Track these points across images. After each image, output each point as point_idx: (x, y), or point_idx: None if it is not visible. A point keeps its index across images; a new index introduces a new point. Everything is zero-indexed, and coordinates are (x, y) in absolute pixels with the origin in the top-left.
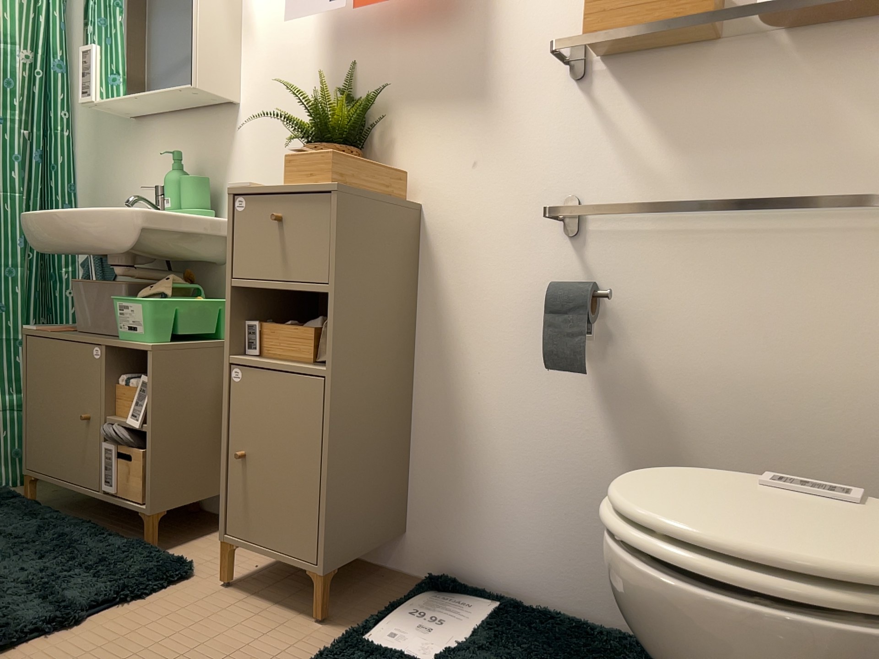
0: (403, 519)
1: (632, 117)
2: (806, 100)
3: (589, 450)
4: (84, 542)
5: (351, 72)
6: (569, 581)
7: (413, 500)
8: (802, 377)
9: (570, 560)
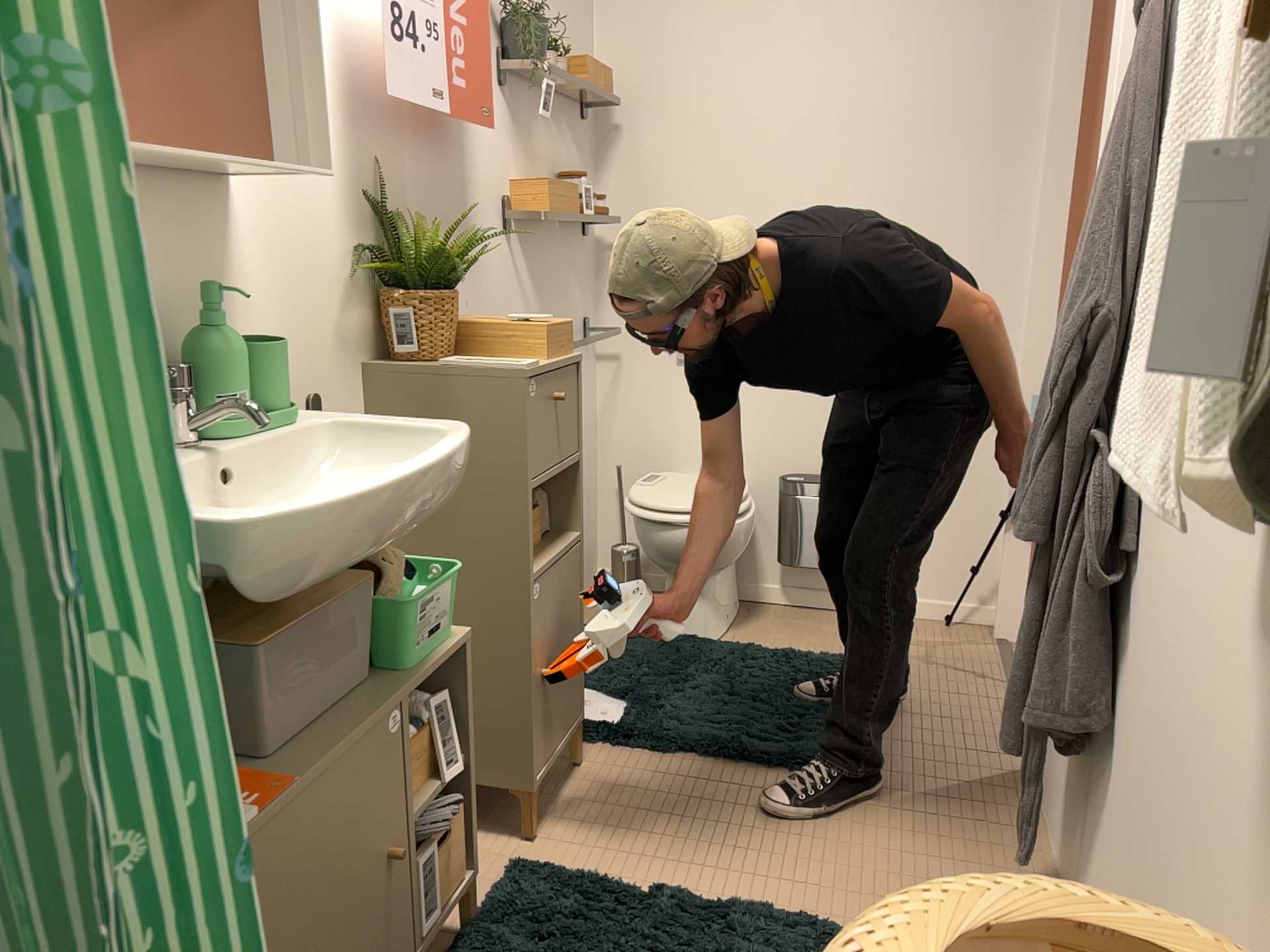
0: None
1: (527, 273)
2: (566, 272)
3: None
4: None
5: (384, 180)
6: None
7: None
8: None
9: None
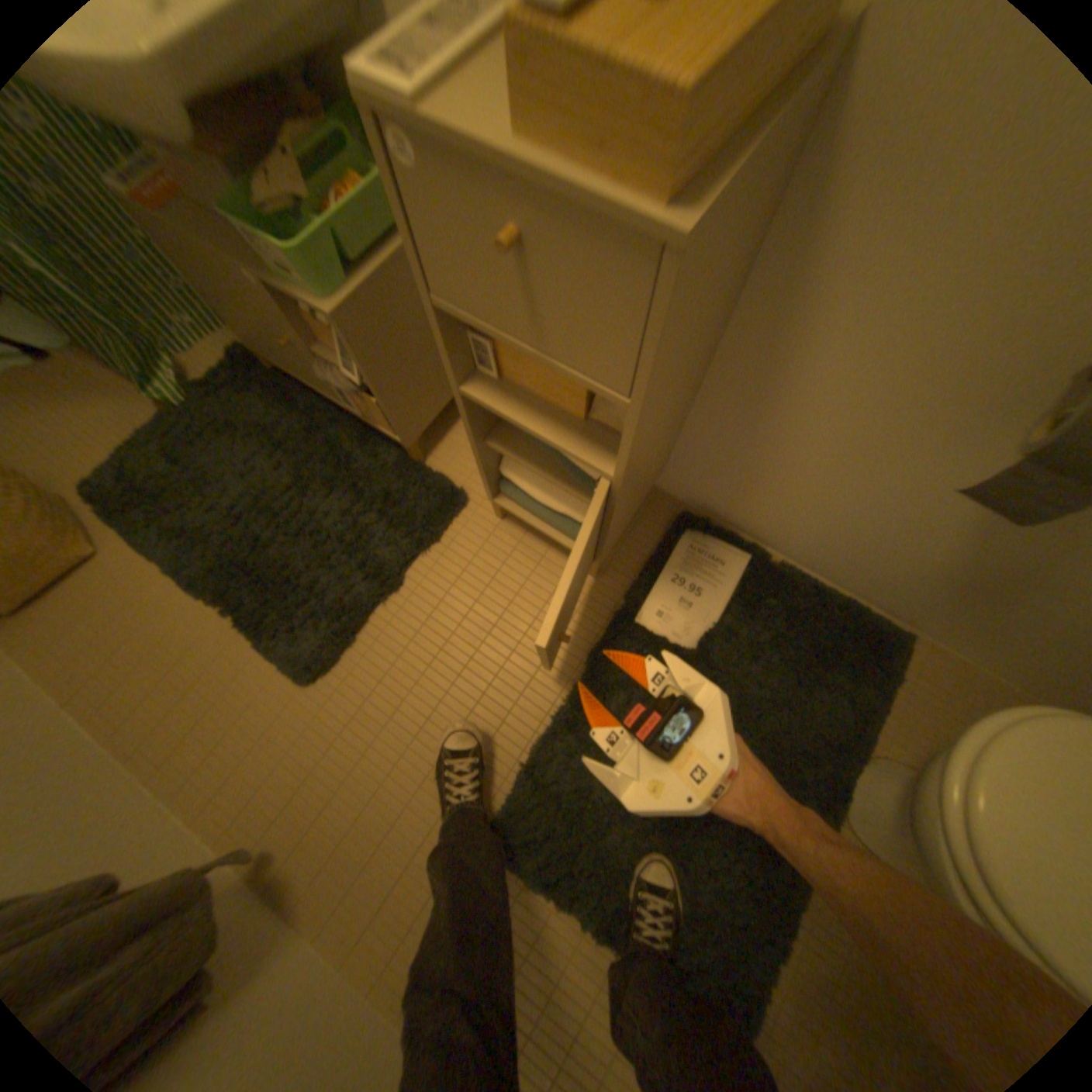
0: (668, 463)
1: None
2: None
3: (934, 514)
4: (360, 461)
5: None
6: (829, 559)
7: (682, 454)
8: None
9: (840, 552)
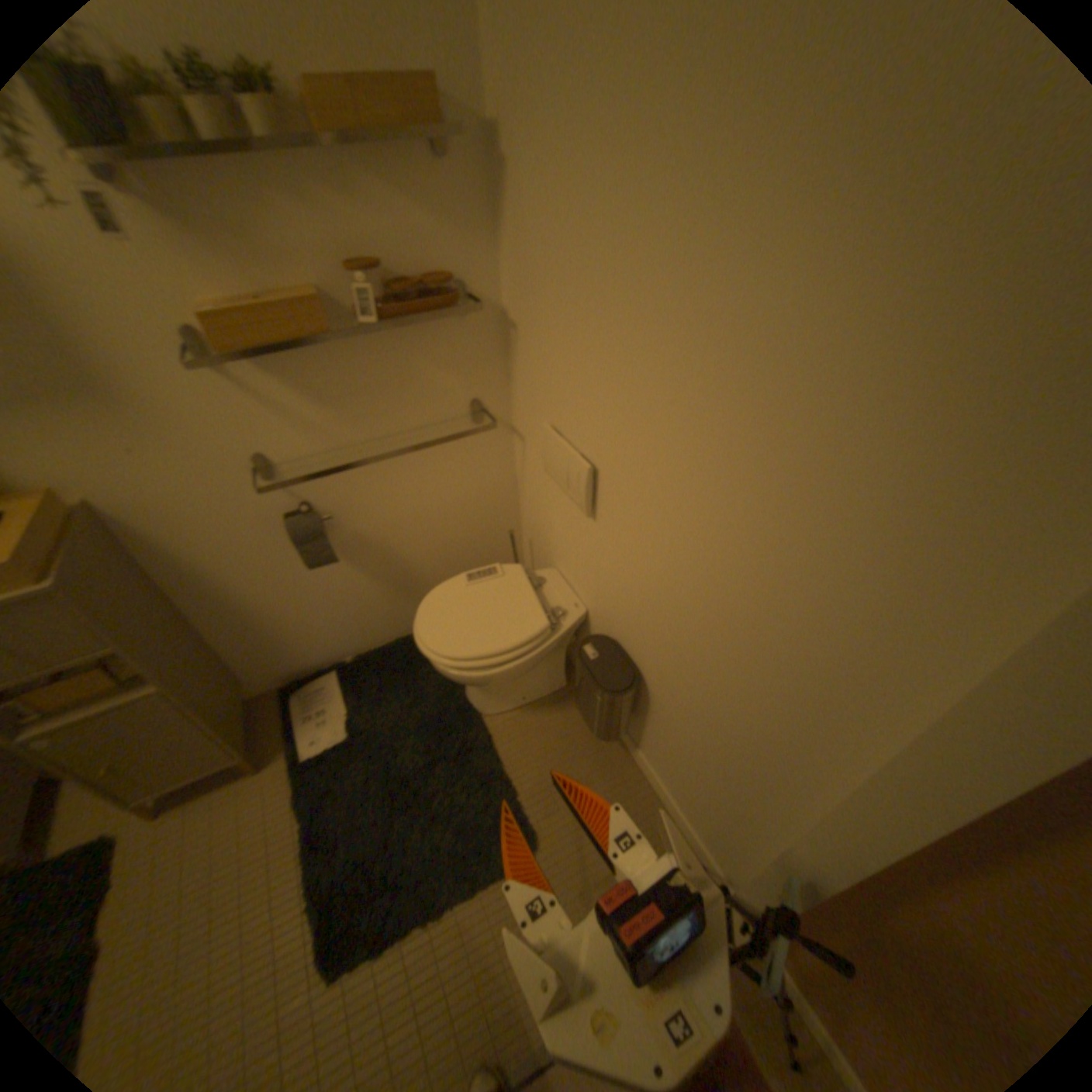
0: (233, 681)
1: (275, 389)
2: (397, 363)
3: (344, 584)
4: None
5: None
6: (361, 638)
7: (233, 668)
8: (440, 505)
9: (357, 630)
